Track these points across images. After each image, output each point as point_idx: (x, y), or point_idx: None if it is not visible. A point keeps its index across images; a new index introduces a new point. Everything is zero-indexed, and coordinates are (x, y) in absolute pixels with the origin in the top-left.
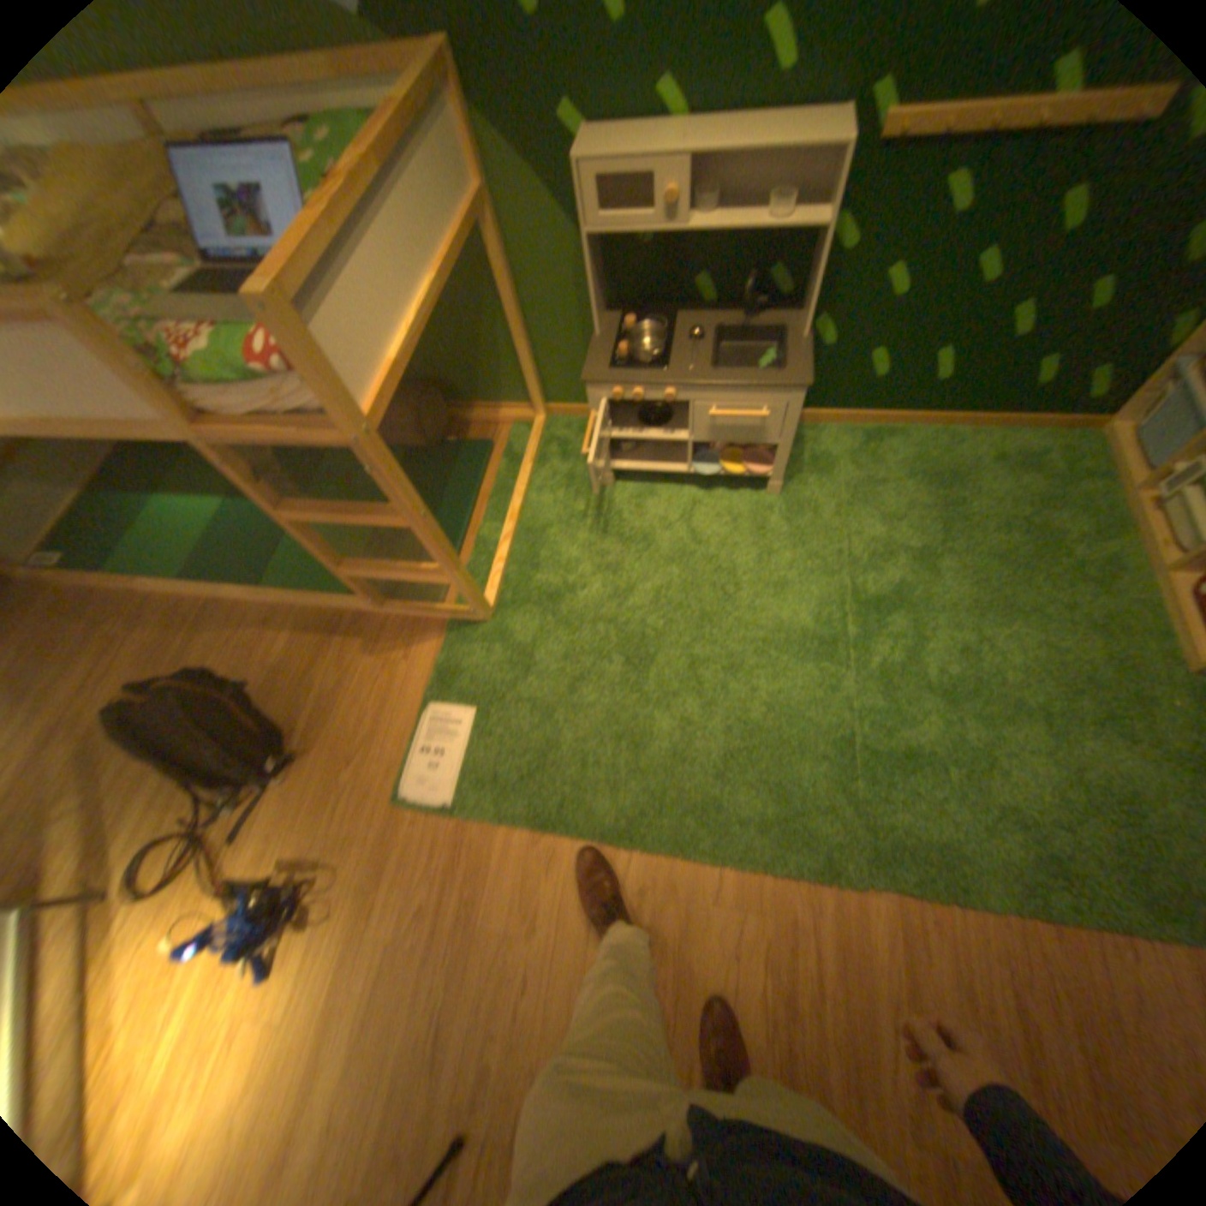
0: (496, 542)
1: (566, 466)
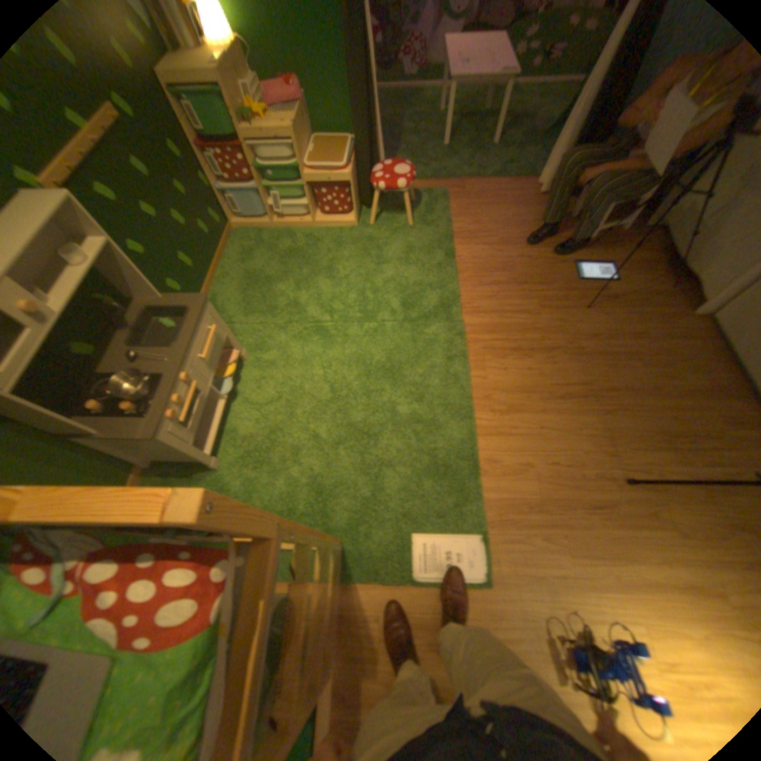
0: None
1: None
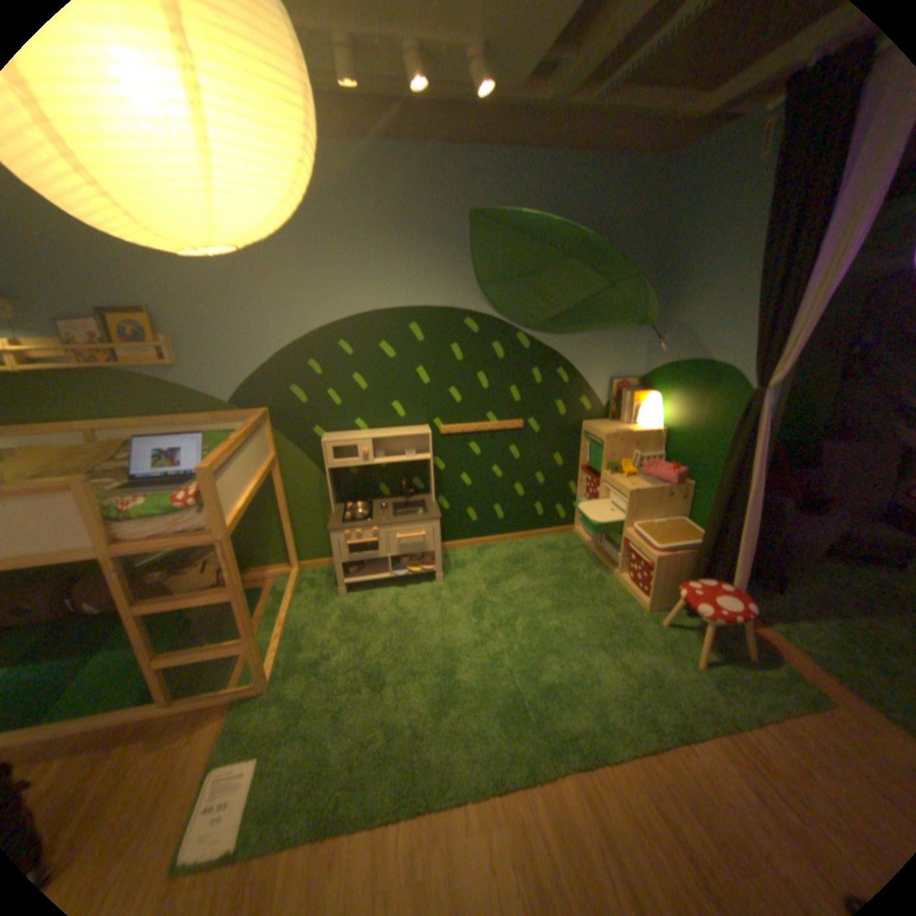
0: (268, 642)
1: (314, 592)
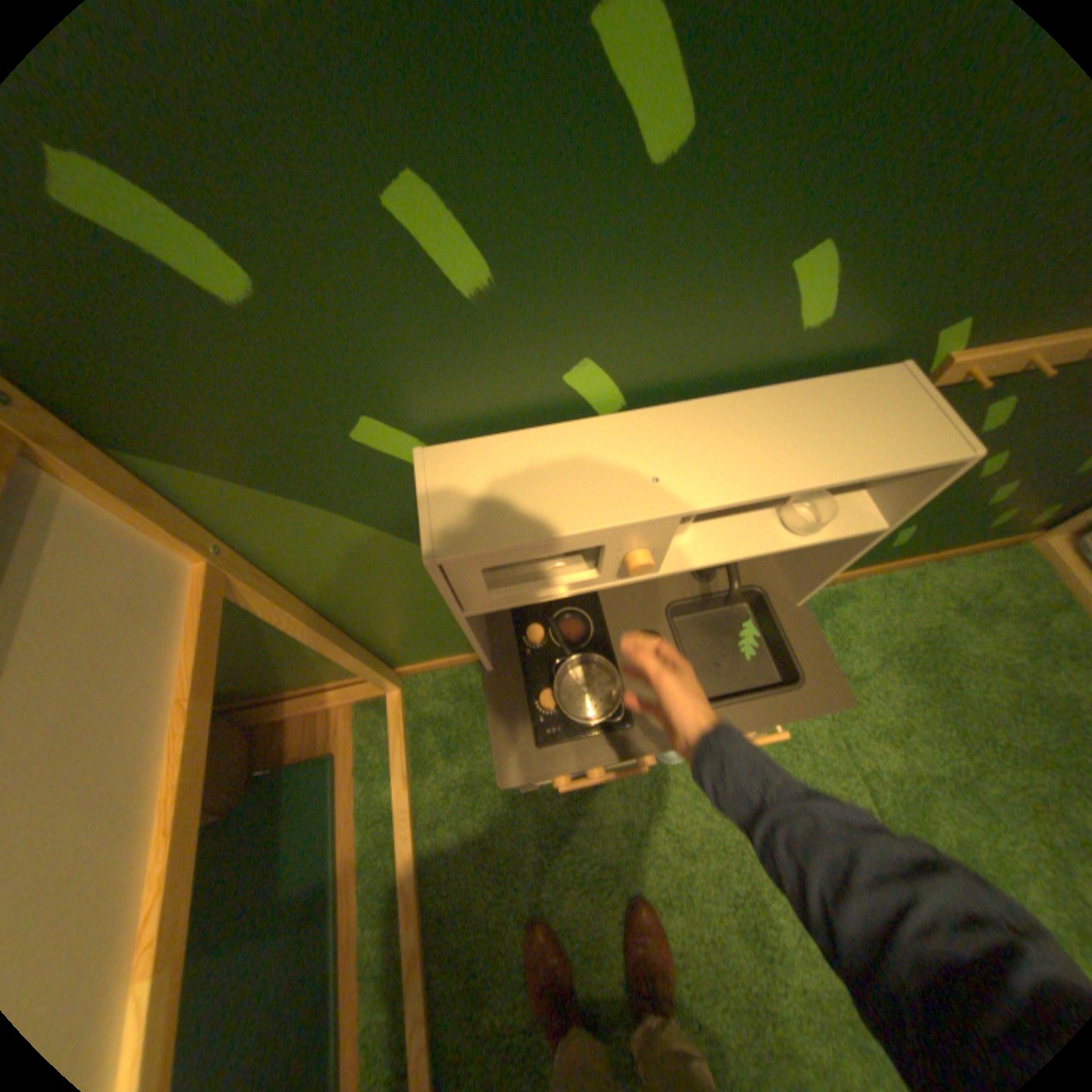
0: (394, 962)
1: (458, 765)
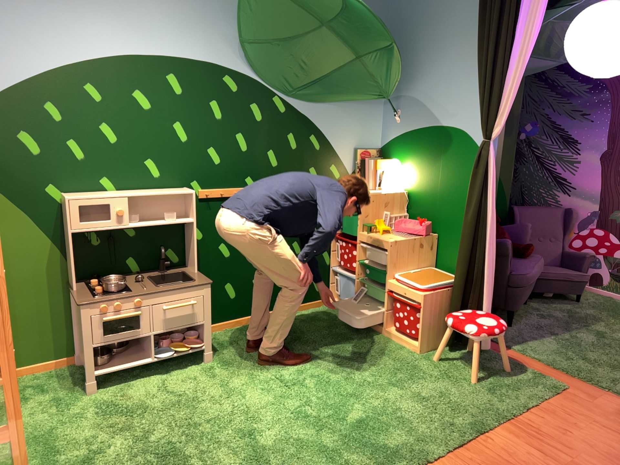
0: (4, 454)
1: (48, 395)
